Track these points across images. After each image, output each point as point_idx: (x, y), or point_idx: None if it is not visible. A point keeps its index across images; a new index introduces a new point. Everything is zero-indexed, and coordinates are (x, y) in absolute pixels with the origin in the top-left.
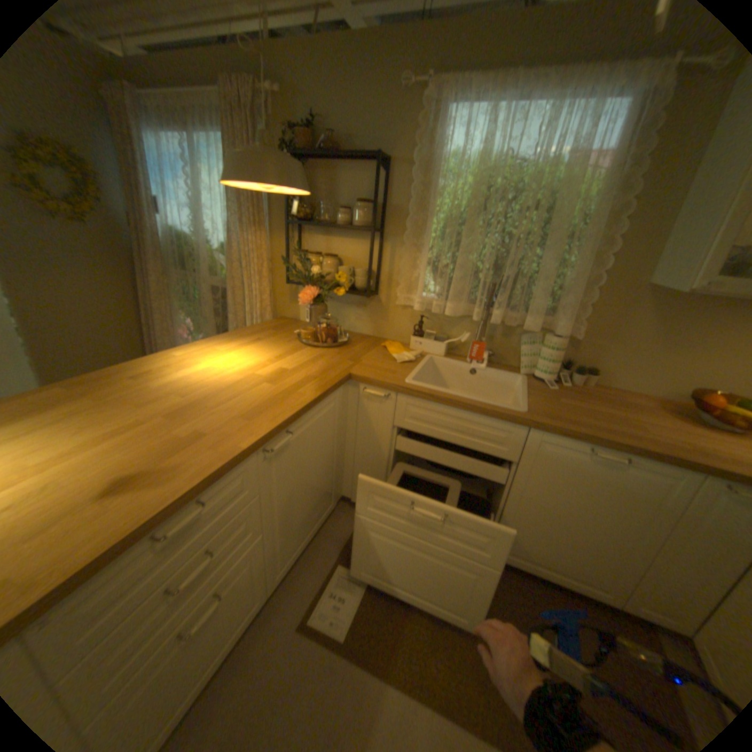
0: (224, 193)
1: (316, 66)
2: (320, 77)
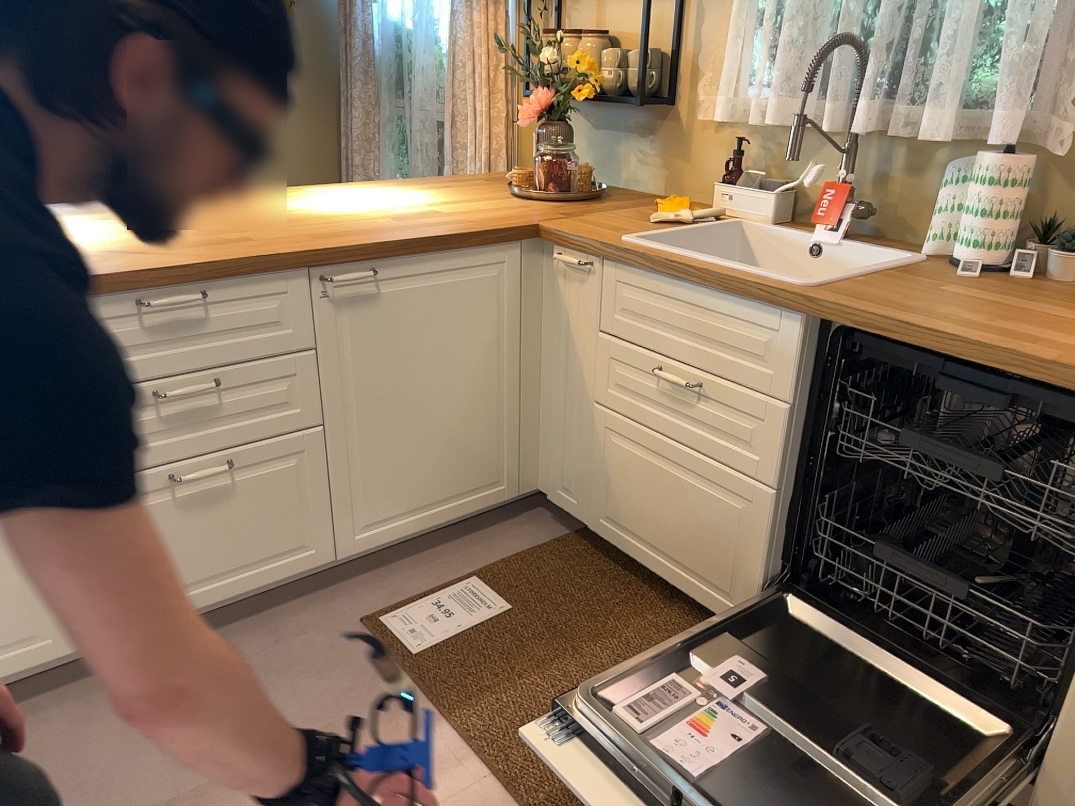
0: None
1: None
2: None
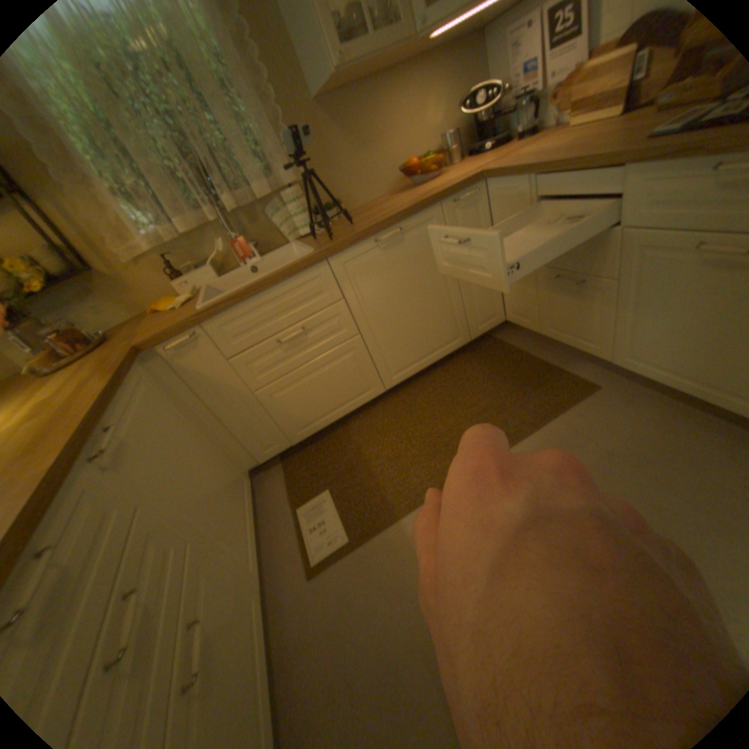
0: None
1: None
2: None
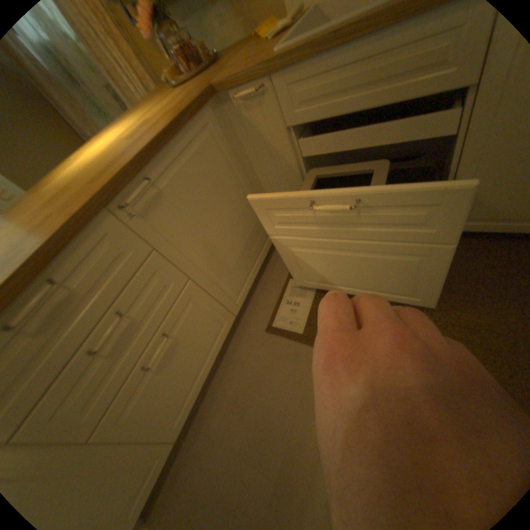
0: None
1: None
2: None
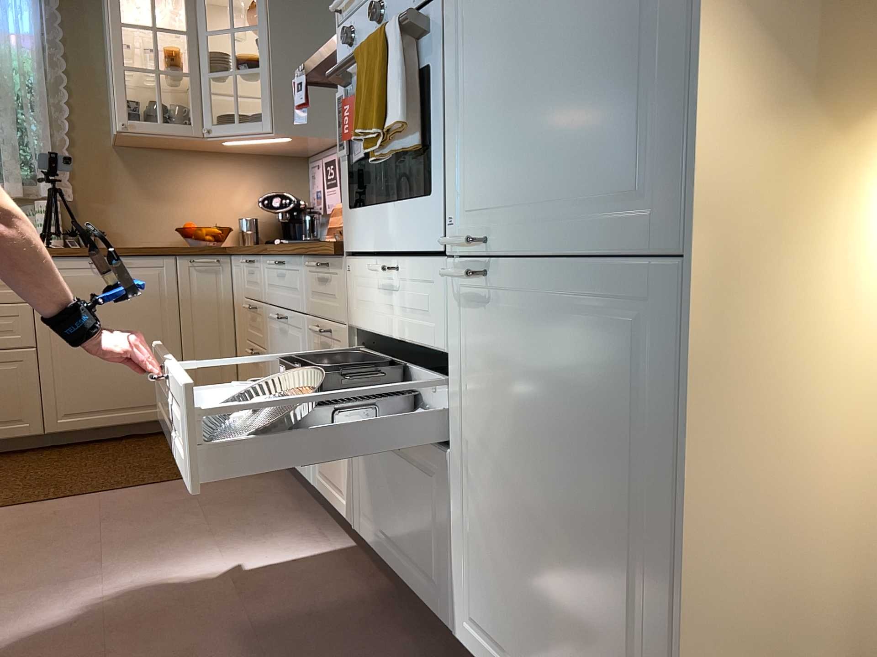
0: None
1: None
2: None
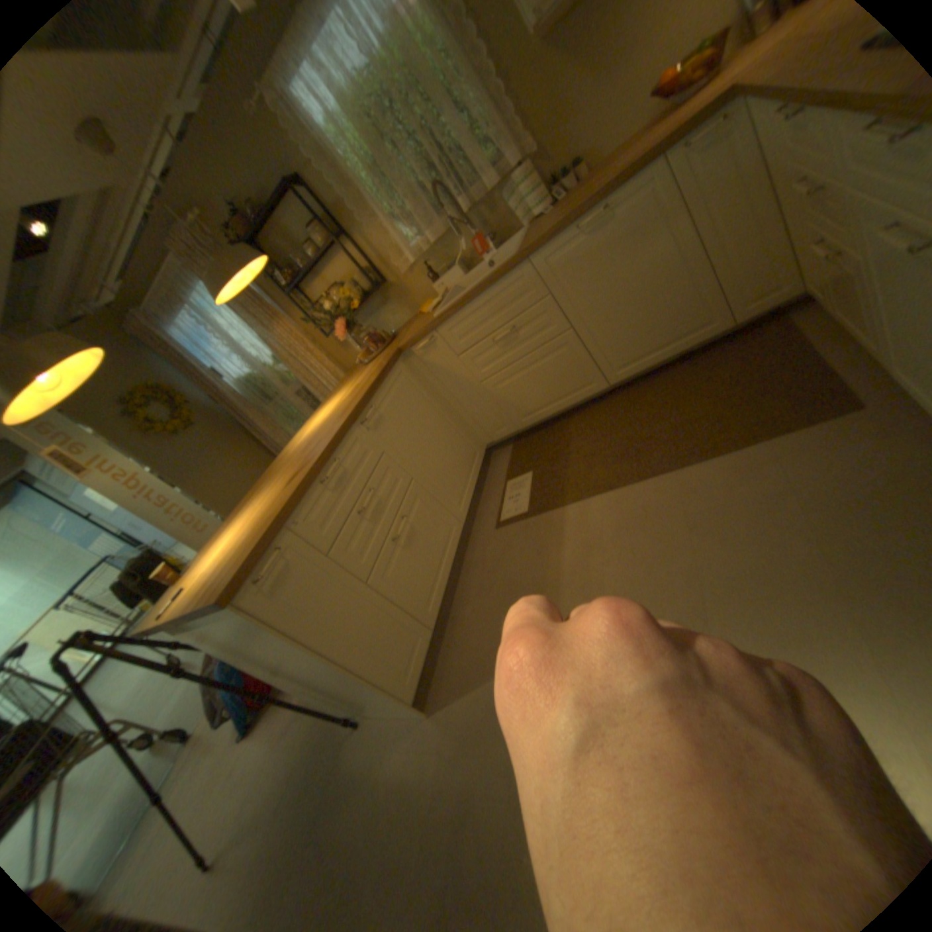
0: (240, 318)
1: (201, 167)
2: (210, 172)
